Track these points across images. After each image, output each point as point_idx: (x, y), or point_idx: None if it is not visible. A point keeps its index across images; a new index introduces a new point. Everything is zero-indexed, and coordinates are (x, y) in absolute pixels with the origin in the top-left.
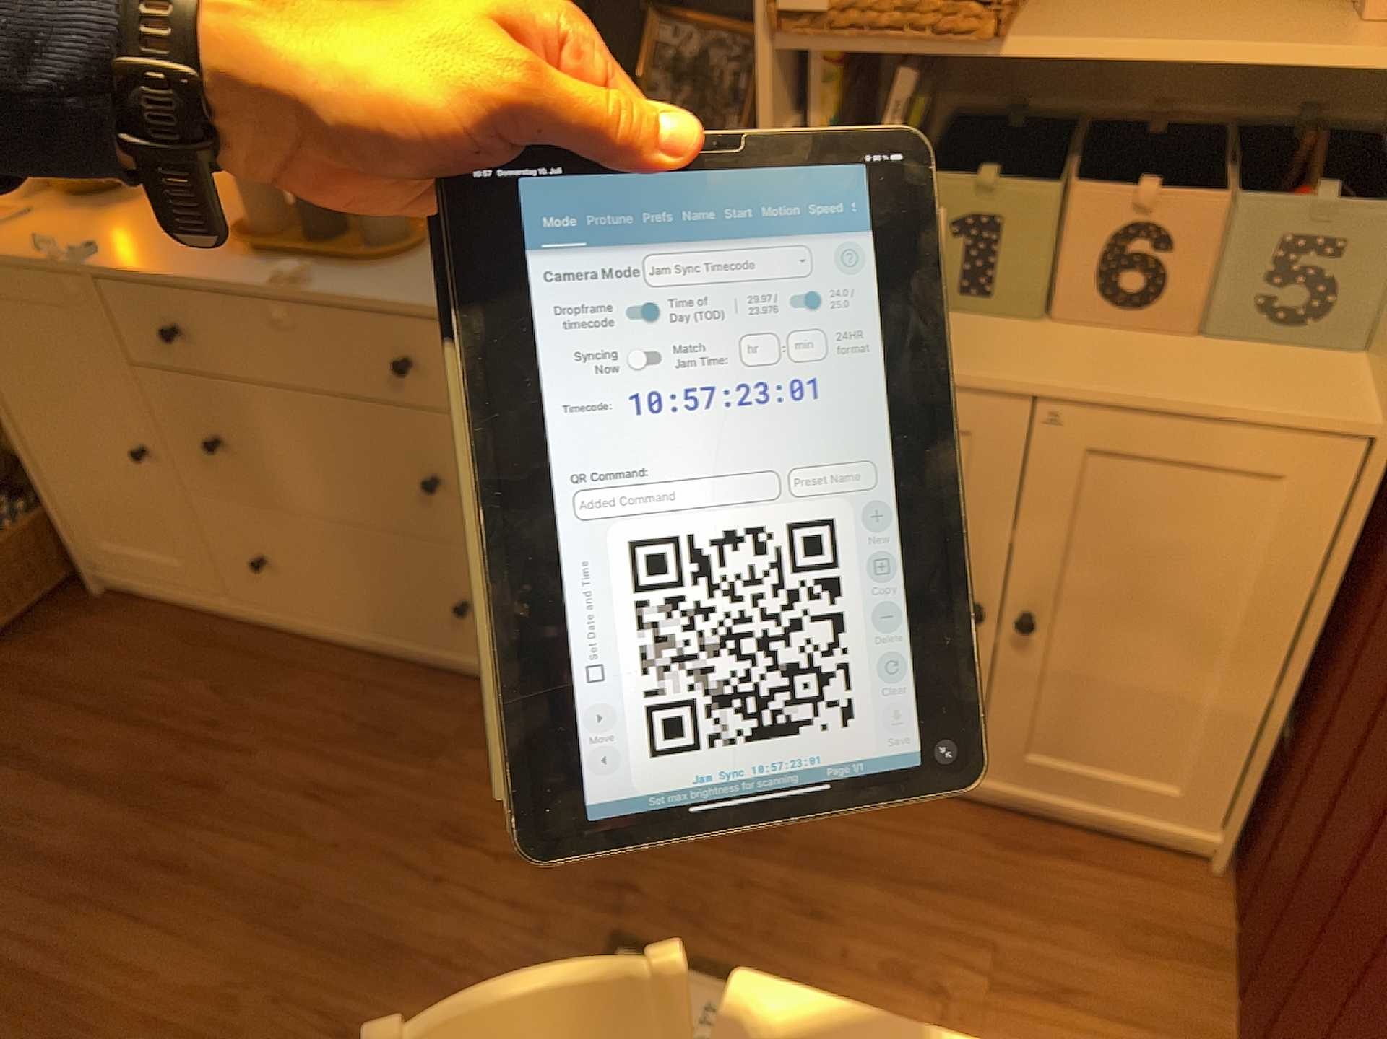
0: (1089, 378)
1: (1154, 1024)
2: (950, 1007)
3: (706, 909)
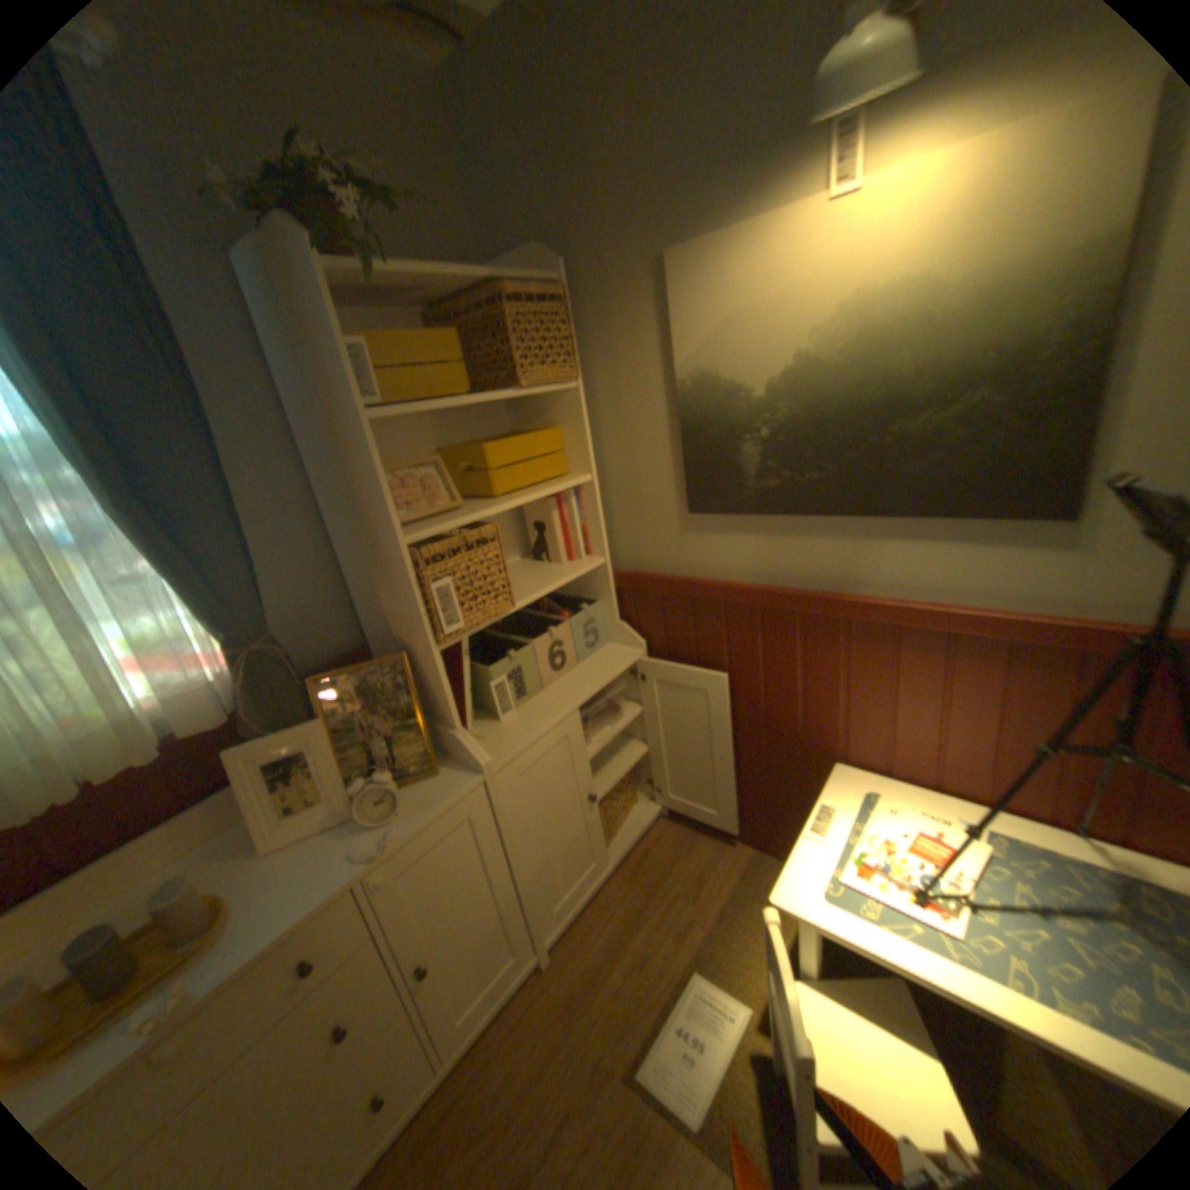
0: (584, 689)
1: (720, 859)
2: (701, 924)
3: (627, 1023)
